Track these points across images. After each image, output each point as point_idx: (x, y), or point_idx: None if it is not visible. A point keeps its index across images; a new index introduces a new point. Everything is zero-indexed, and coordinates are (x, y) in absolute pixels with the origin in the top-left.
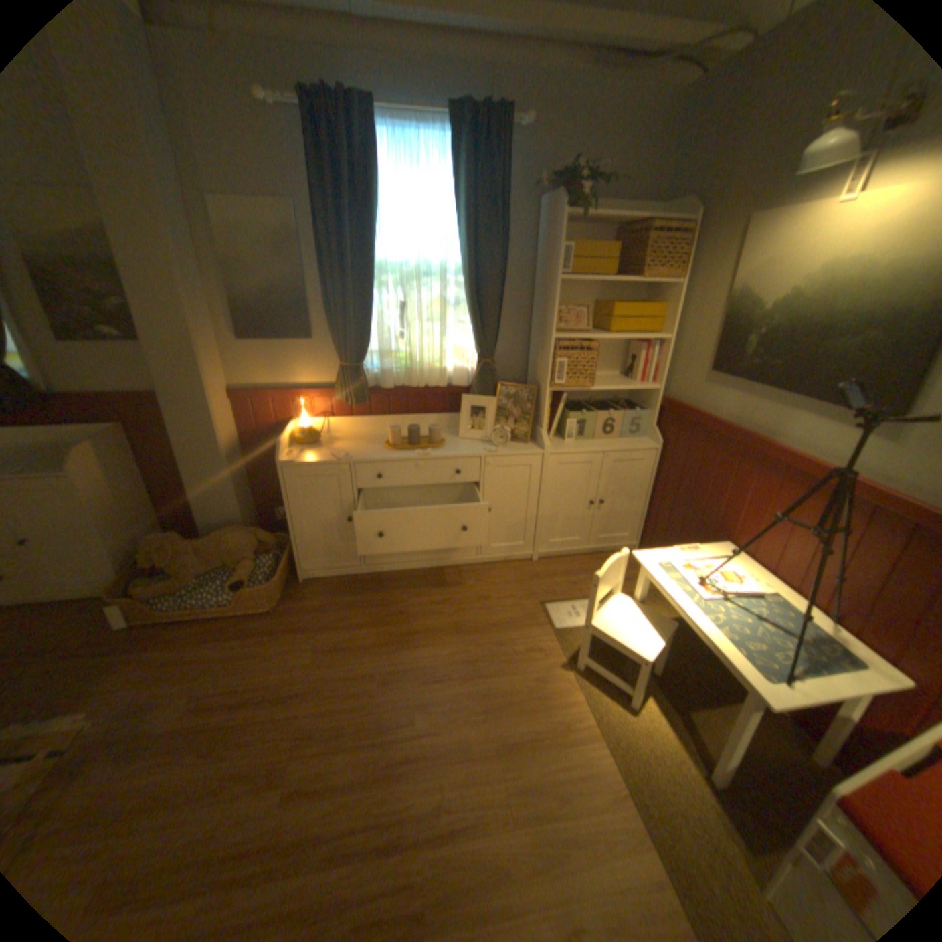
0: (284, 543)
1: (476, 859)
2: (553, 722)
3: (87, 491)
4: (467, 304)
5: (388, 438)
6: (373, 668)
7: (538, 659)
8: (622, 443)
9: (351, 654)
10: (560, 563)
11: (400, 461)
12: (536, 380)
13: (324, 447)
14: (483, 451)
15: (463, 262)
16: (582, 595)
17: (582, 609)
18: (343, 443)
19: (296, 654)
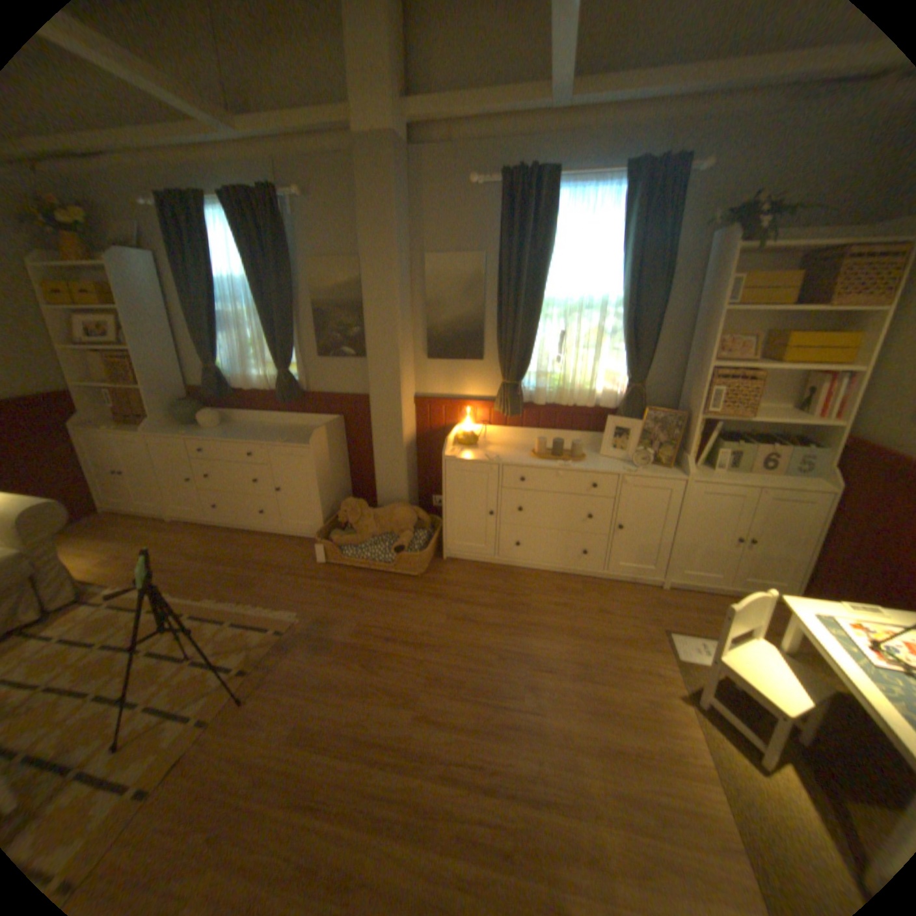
0: (436, 524)
1: (566, 834)
2: (664, 747)
3: (318, 461)
4: (624, 332)
5: (533, 448)
6: (494, 643)
7: (656, 683)
8: (788, 481)
9: (478, 626)
10: (696, 599)
11: (542, 468)
12: (689, 407)
13: (479, 449)
14: (623, 469)
15: (624, 295)
16: (718, 637)
17: (716, 650)
18: (495, 448)
19: (434, 614)
